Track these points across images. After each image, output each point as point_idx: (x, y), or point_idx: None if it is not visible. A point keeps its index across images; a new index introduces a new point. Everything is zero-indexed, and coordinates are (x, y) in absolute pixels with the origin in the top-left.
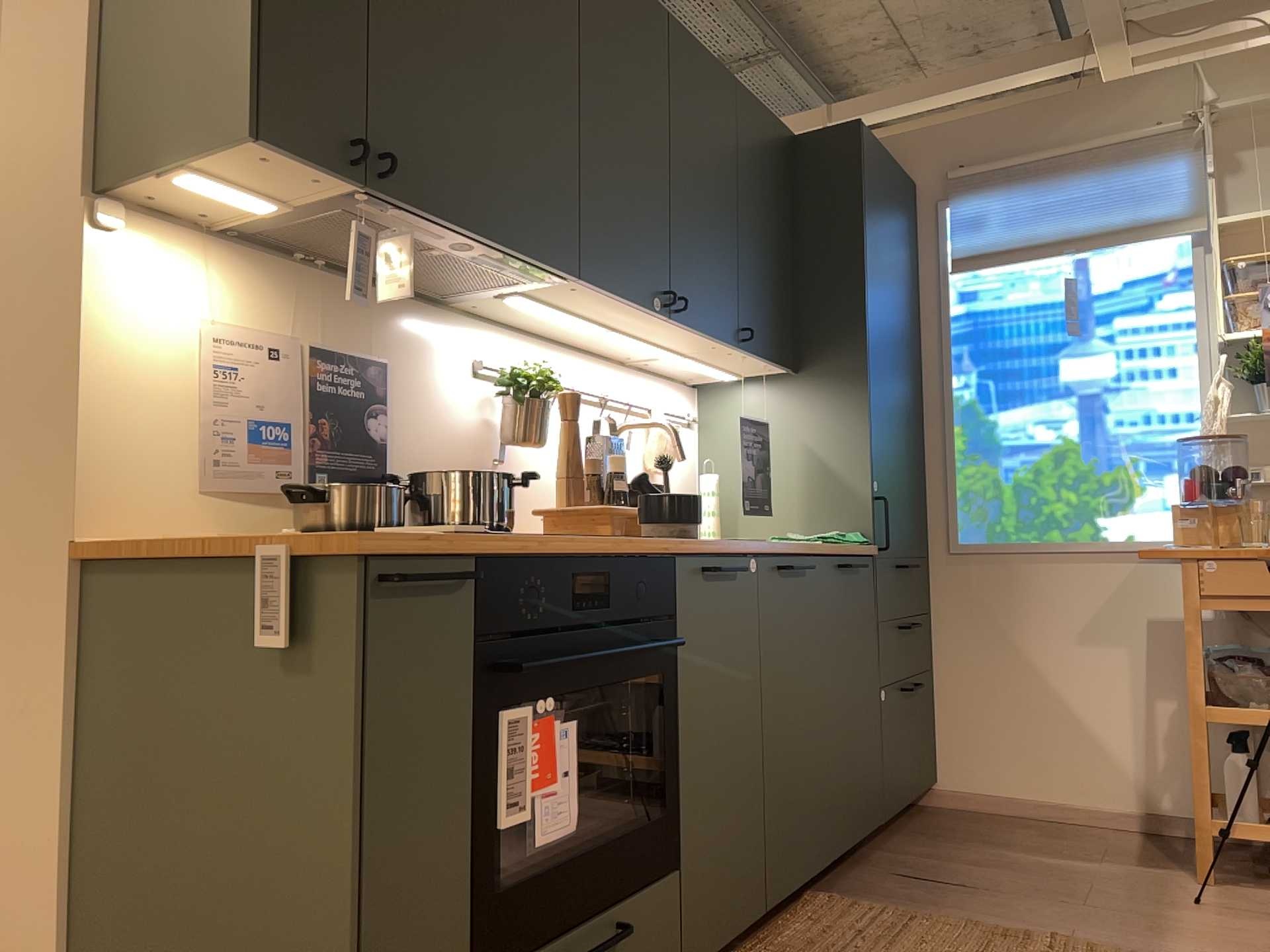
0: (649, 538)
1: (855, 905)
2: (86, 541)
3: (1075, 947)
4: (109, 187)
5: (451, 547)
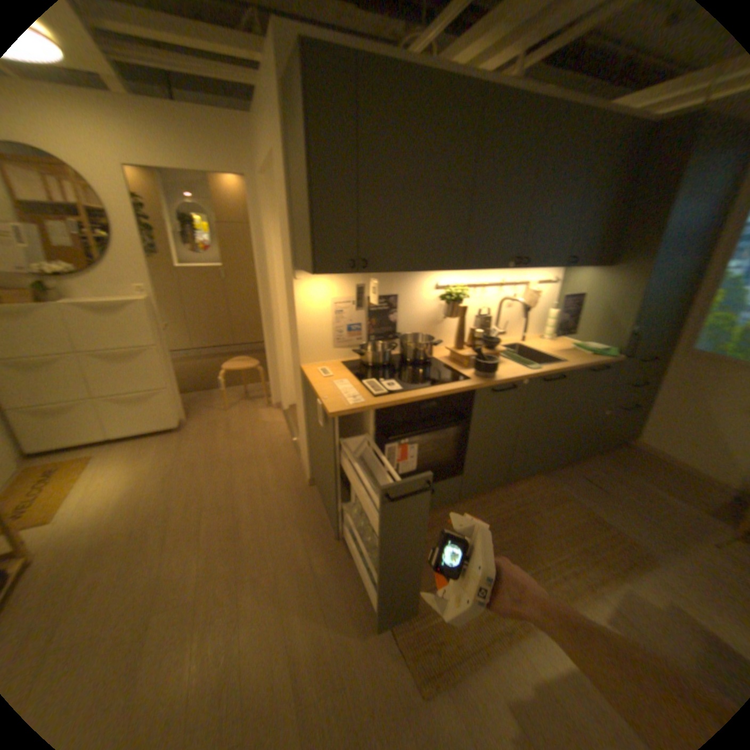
0: (468, 379)
1: (551, 486)
2: (303, 365)
3: (625, 543)
4: (297, 267)
5: (366, 409)
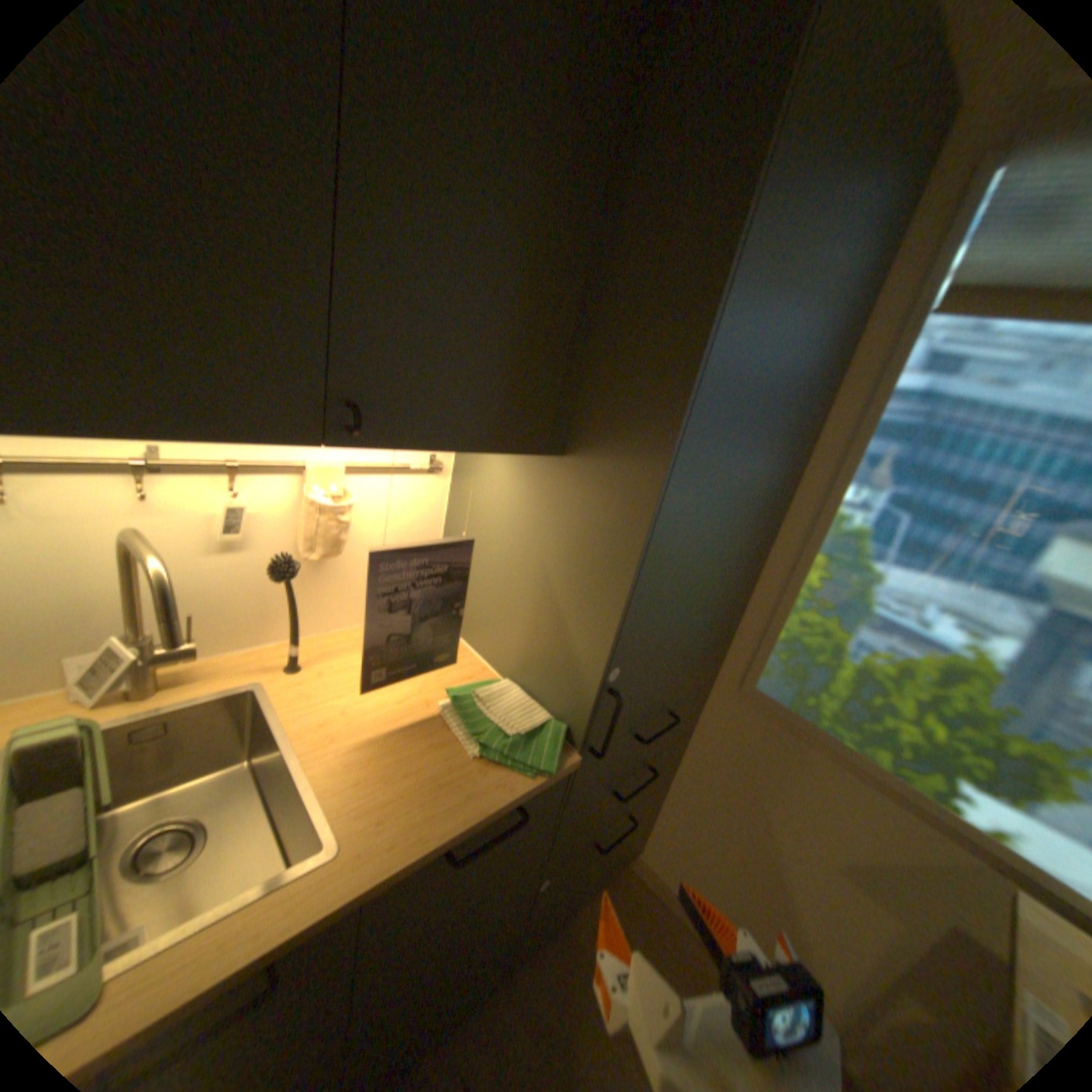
0: None
1: None
2: None
3: None
4: None
5: None
